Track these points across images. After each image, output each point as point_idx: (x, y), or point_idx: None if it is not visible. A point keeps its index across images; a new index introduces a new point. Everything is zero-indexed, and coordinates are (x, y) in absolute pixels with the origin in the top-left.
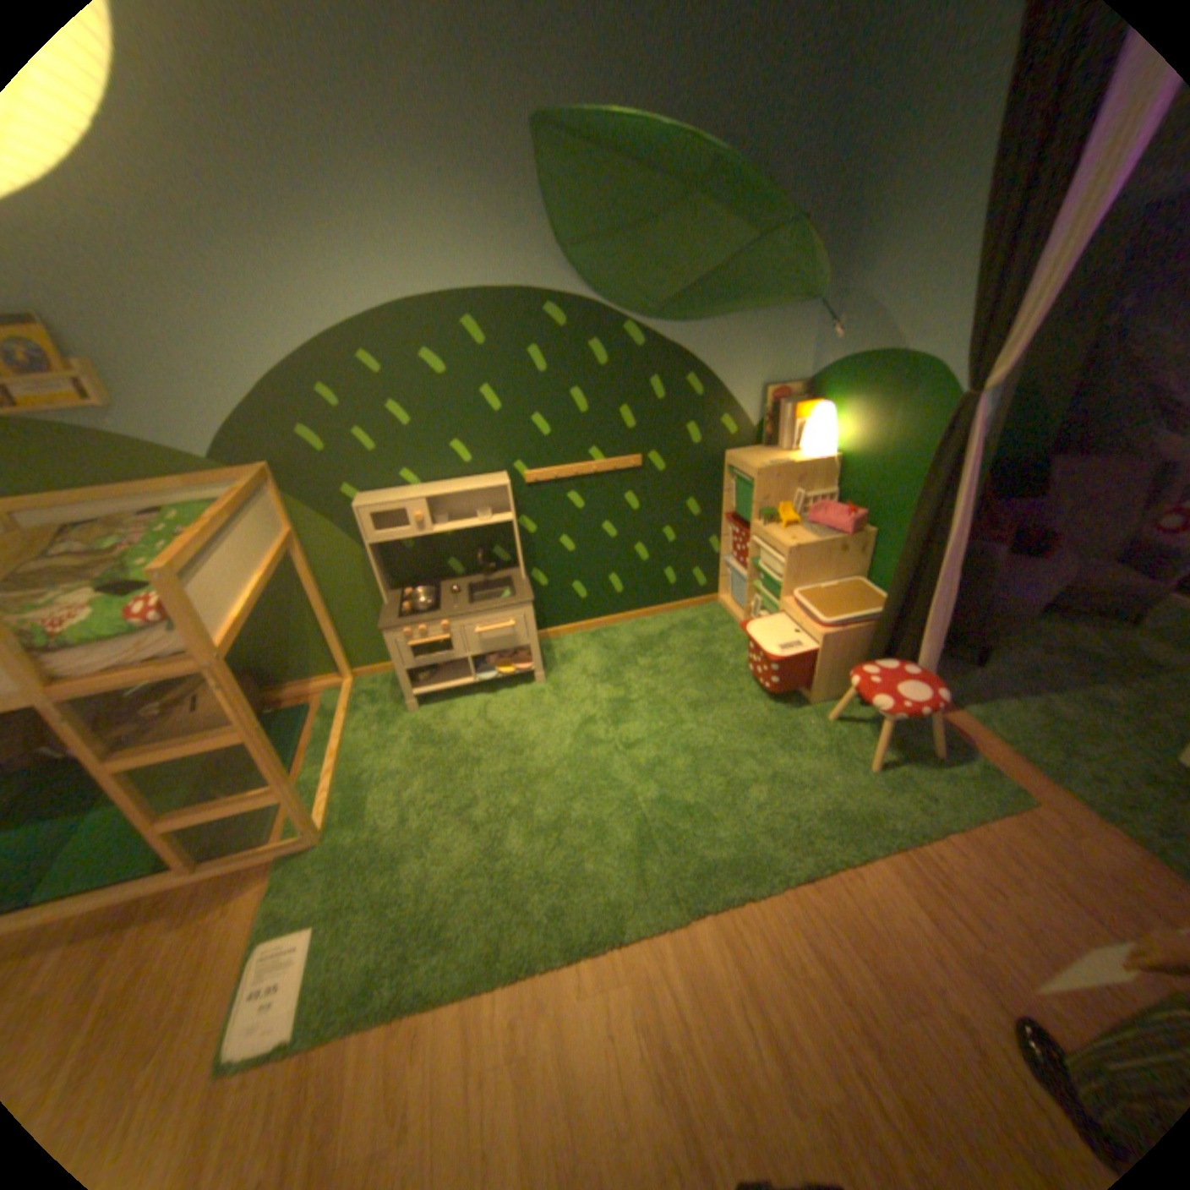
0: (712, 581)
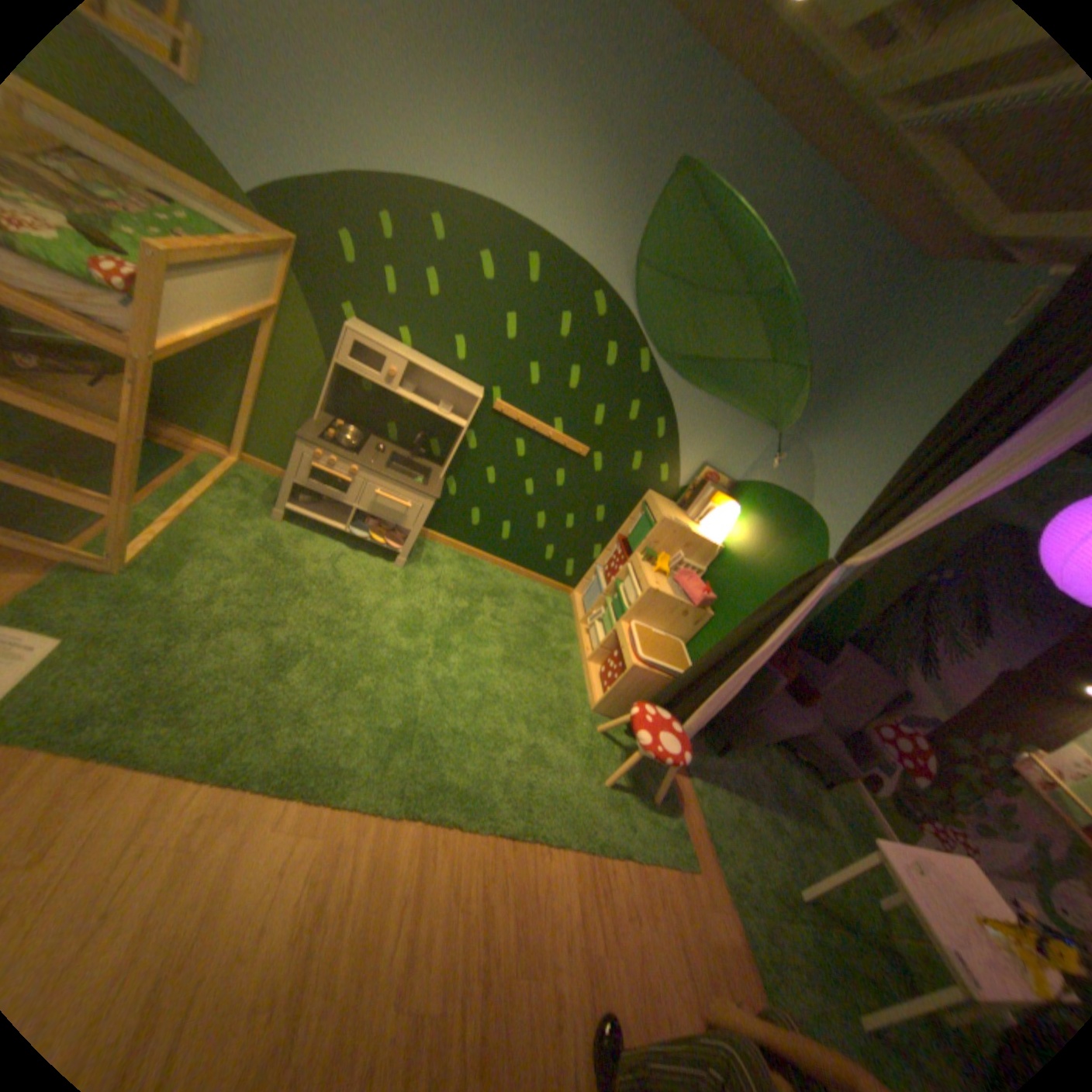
0: (576, 579)
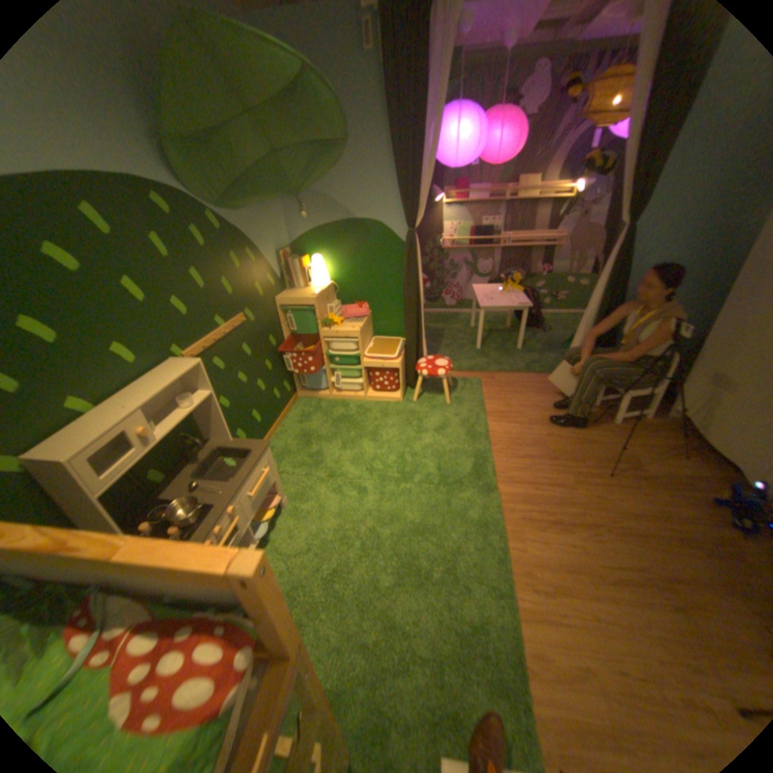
0: (291, 385)
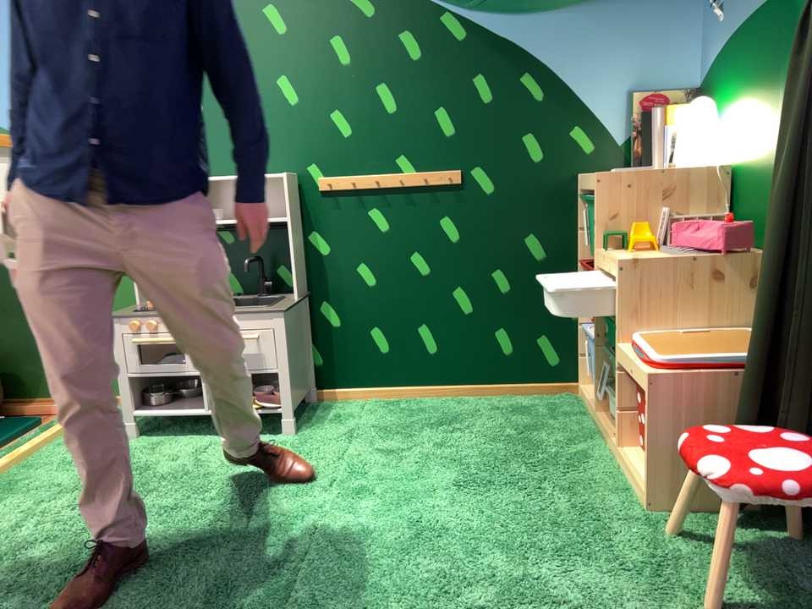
0: (569, 359)
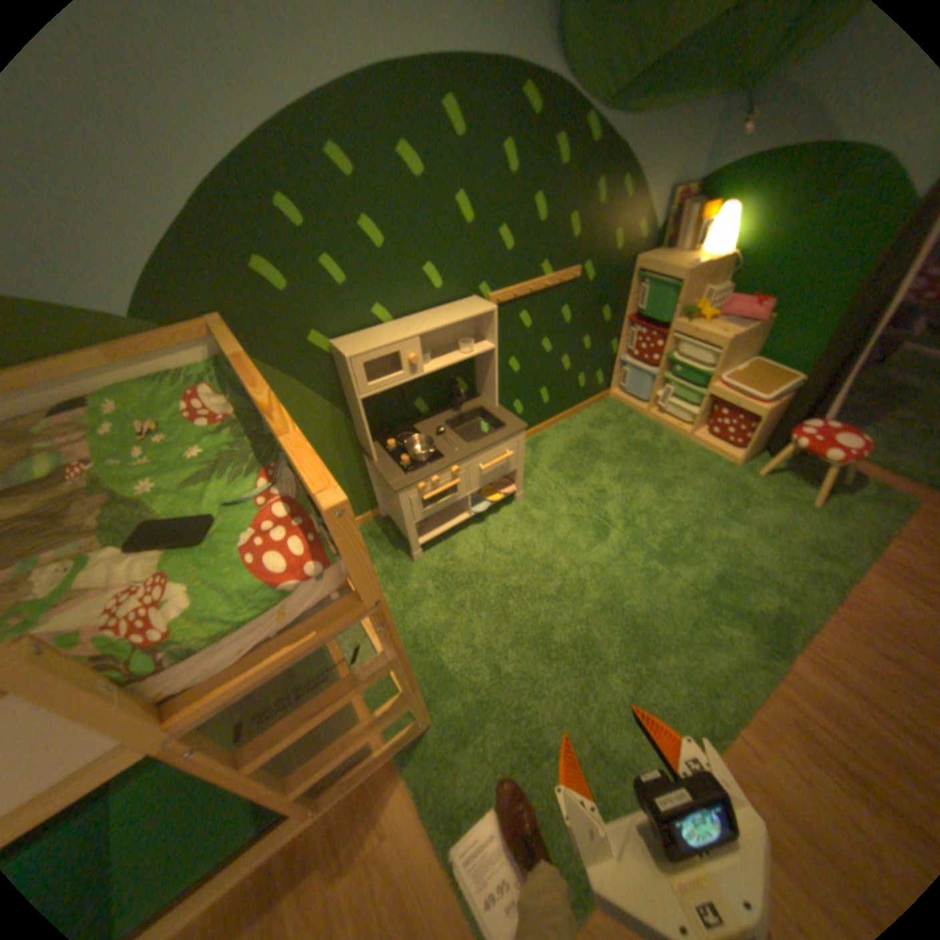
0: (607, 379)
